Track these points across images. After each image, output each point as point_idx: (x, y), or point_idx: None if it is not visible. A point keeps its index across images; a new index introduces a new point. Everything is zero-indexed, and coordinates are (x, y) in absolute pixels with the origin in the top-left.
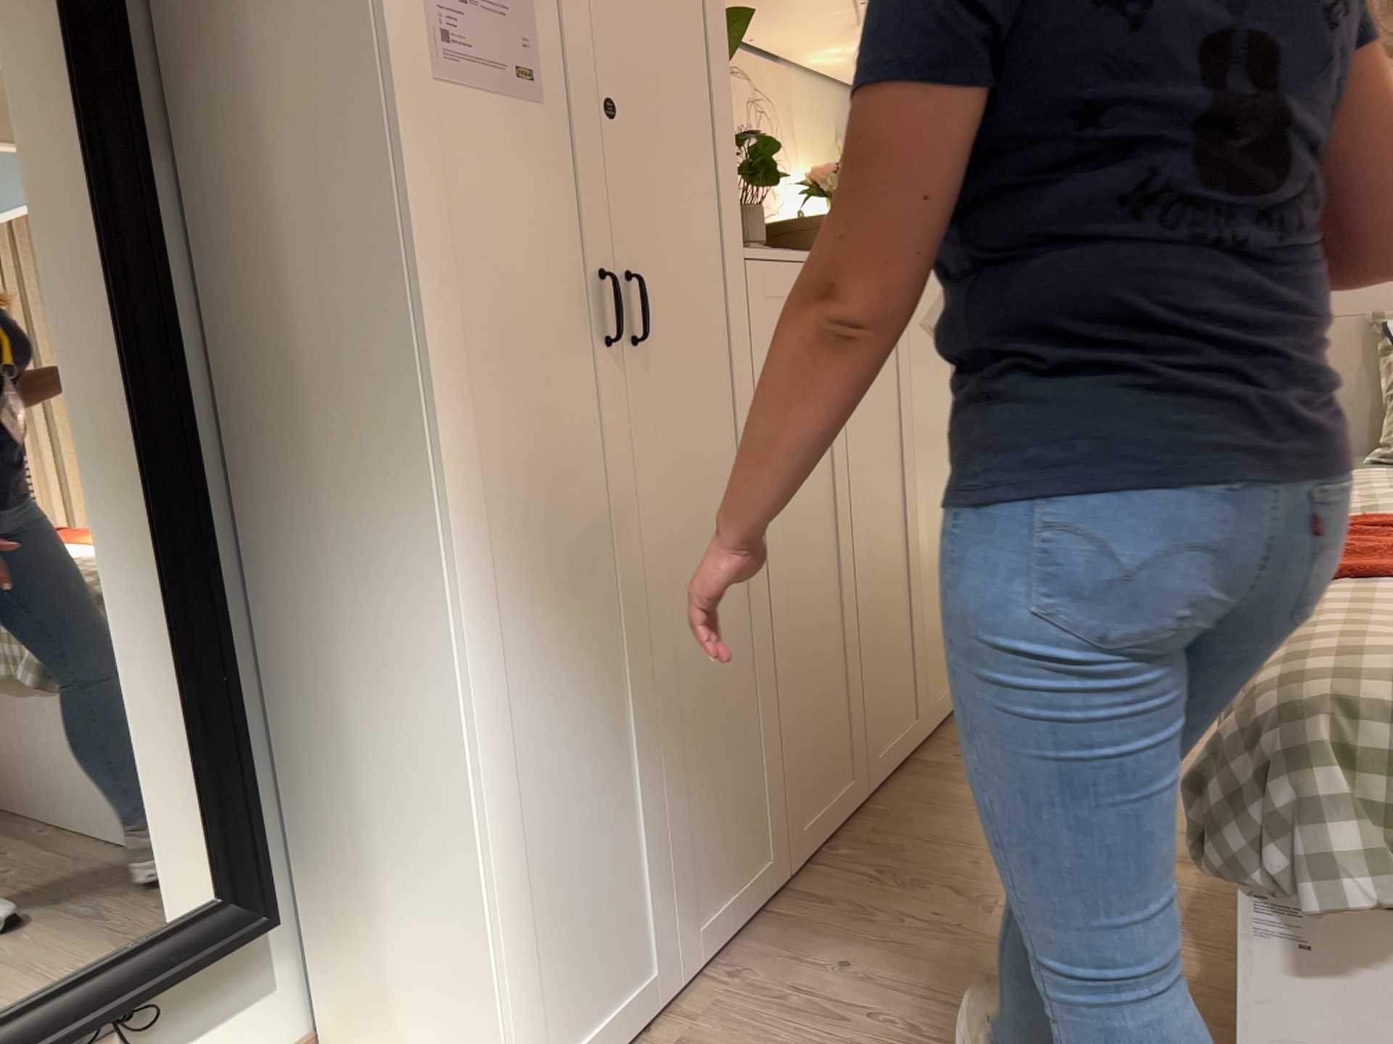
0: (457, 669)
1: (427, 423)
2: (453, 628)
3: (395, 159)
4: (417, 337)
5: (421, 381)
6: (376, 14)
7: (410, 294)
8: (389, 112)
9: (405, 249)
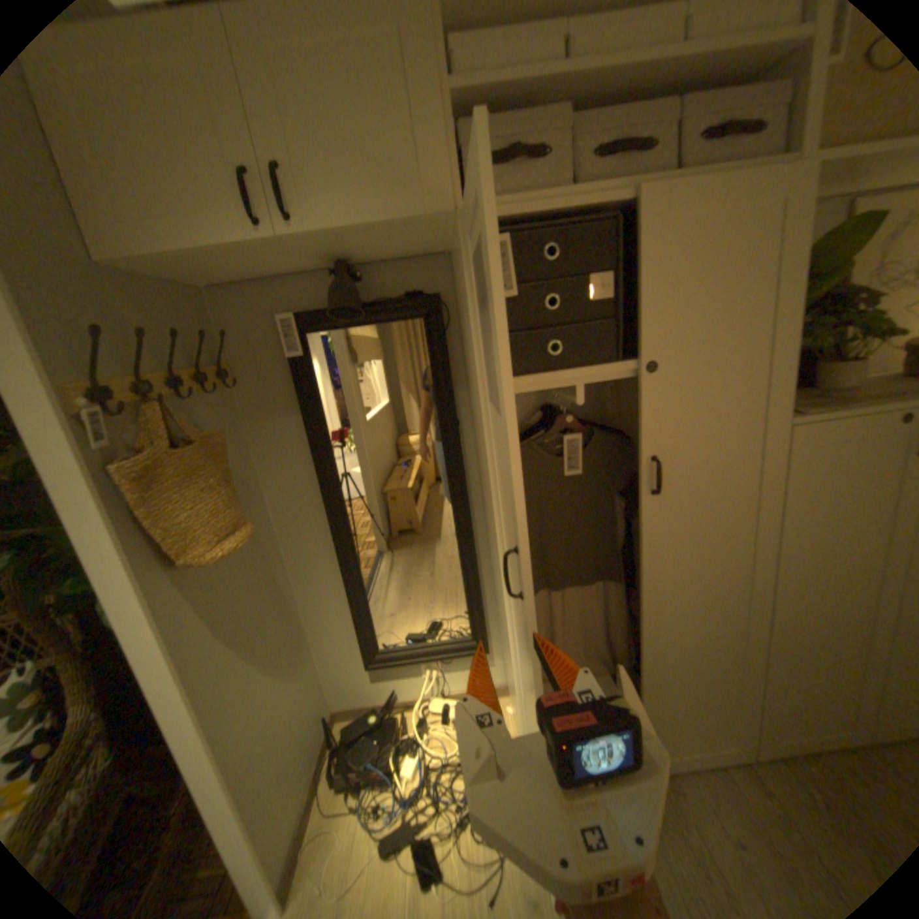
0: (511, 634)
1: (500, 543)
2: (509, 619)
3: (488, 439)
4: (496, 510)
5: (498, 527)
6: (480, 377)
7: (494, 493)
8: (486, 419)
9: (492, 475)
